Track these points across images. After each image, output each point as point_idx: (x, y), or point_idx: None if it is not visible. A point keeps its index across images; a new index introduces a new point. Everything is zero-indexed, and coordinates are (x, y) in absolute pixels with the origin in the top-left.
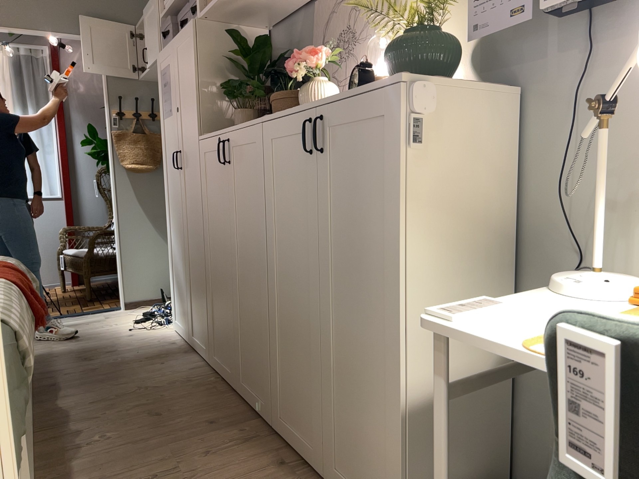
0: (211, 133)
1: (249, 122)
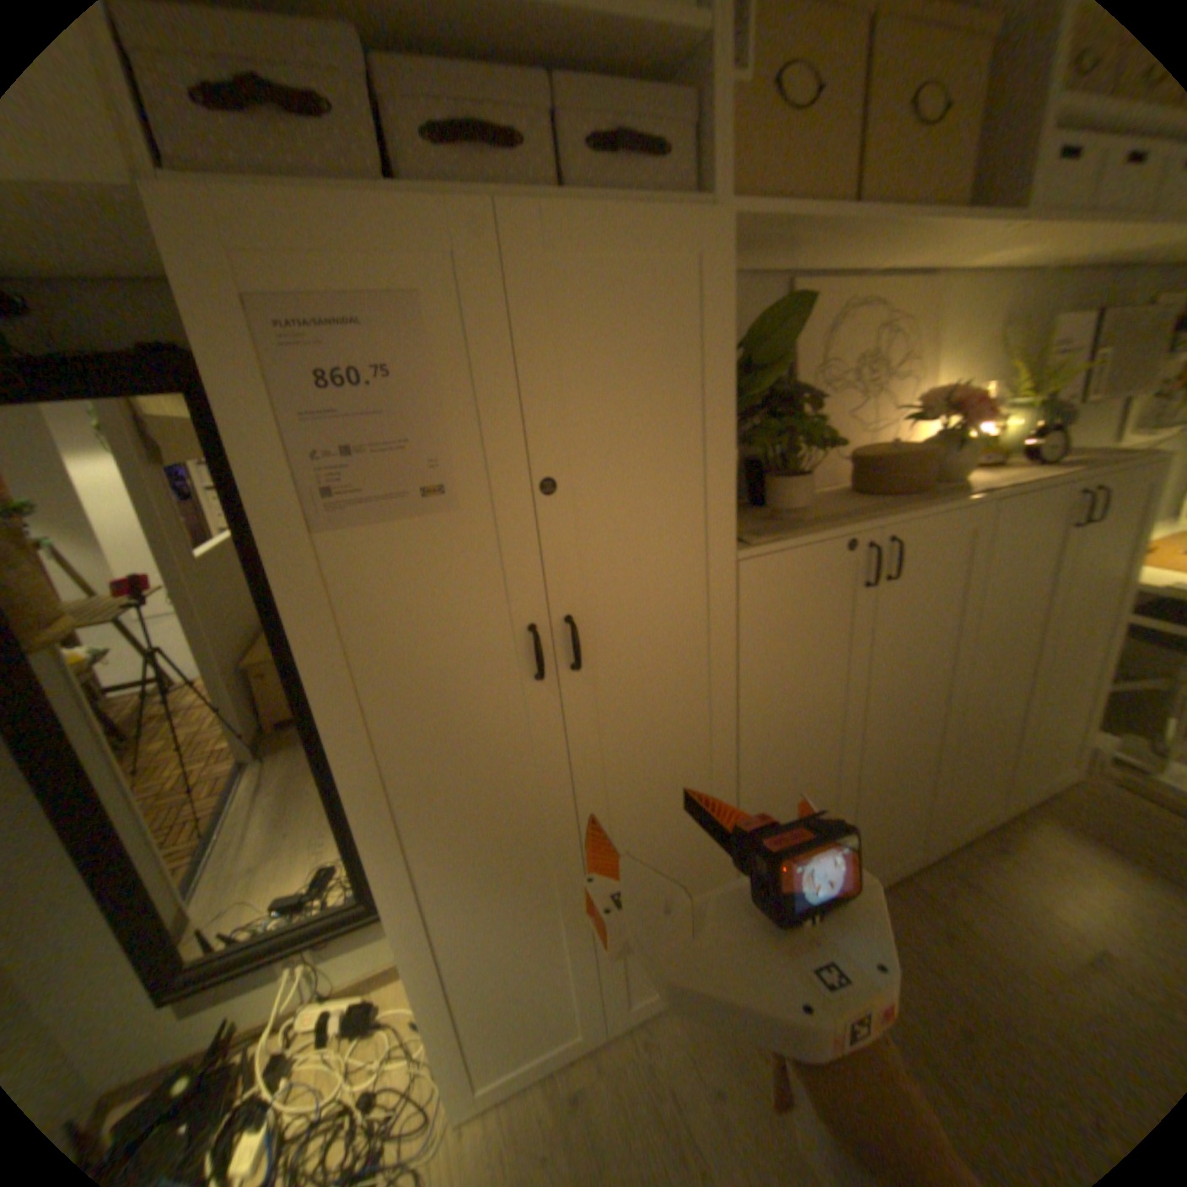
0: (799, 534)
1: (951, 500)
